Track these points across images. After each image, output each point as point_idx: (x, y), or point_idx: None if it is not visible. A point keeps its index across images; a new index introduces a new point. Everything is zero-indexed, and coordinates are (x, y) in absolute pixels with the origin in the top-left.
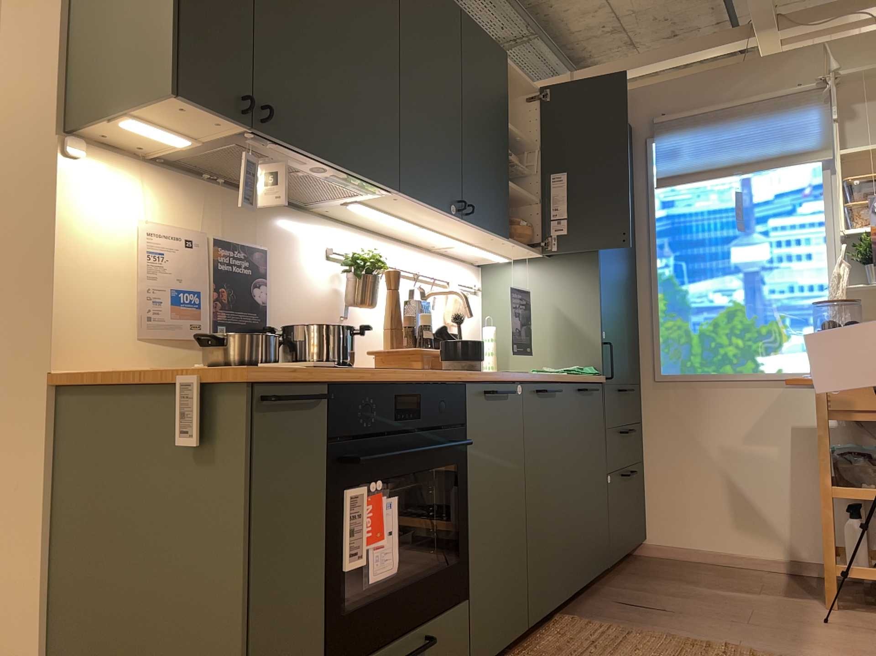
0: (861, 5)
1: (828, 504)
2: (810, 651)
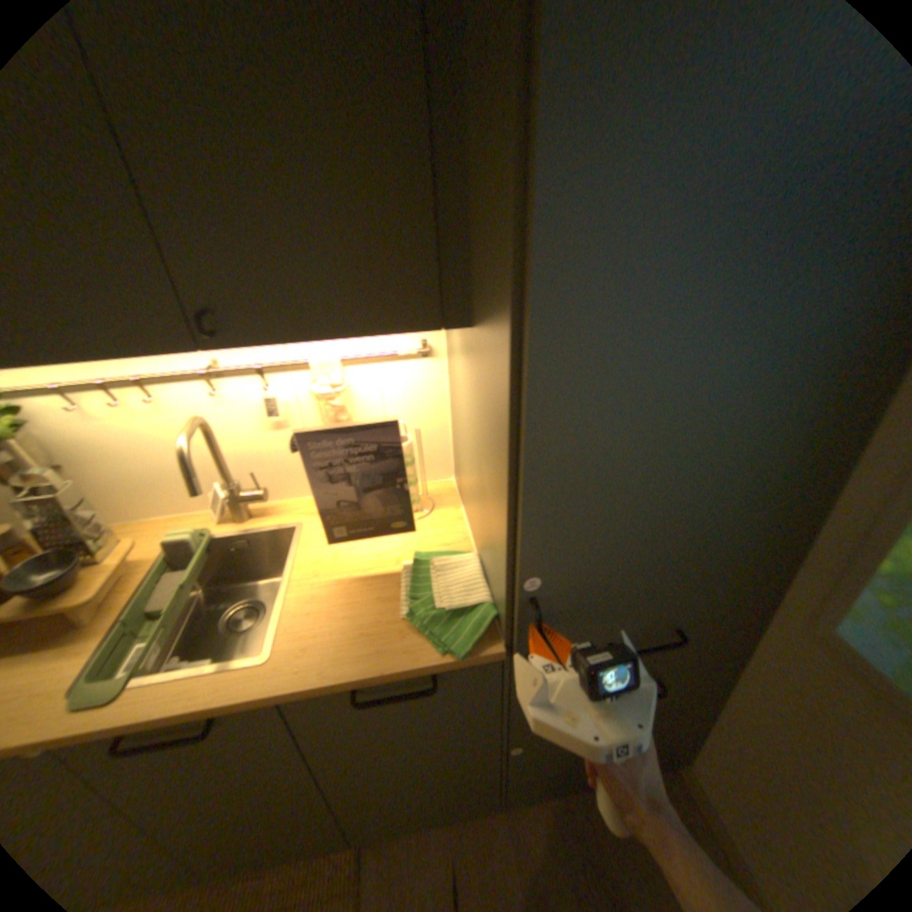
0: None
1: None
2: None
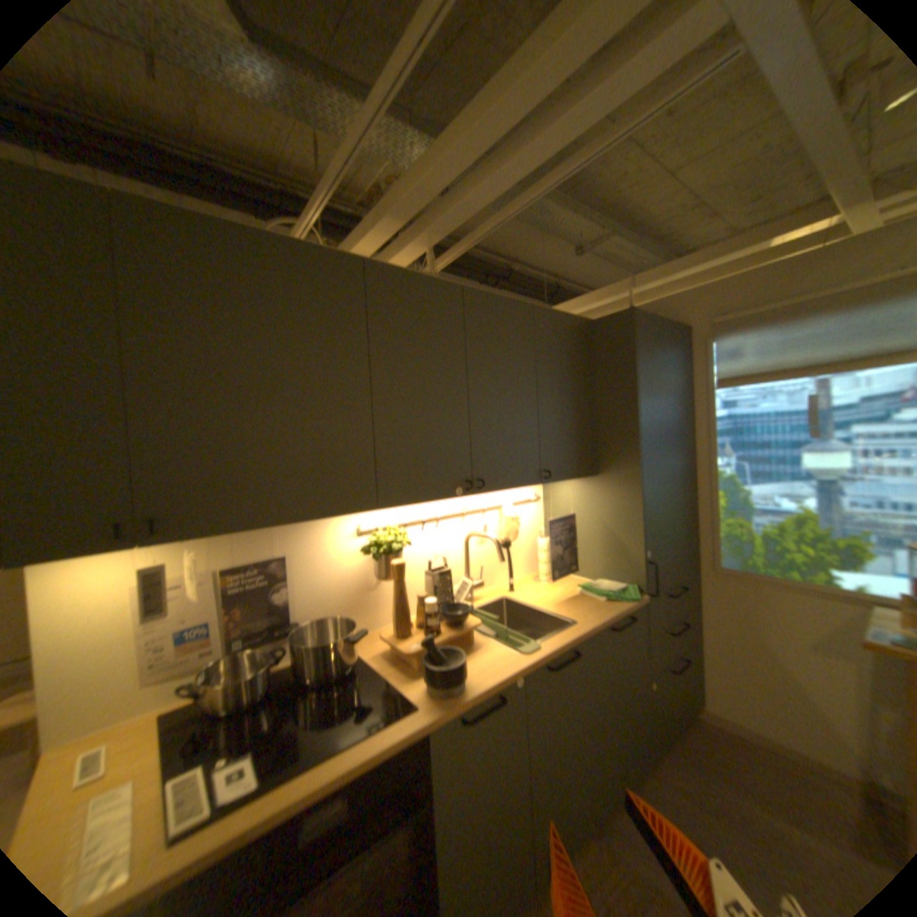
0: None
1: None
2: None
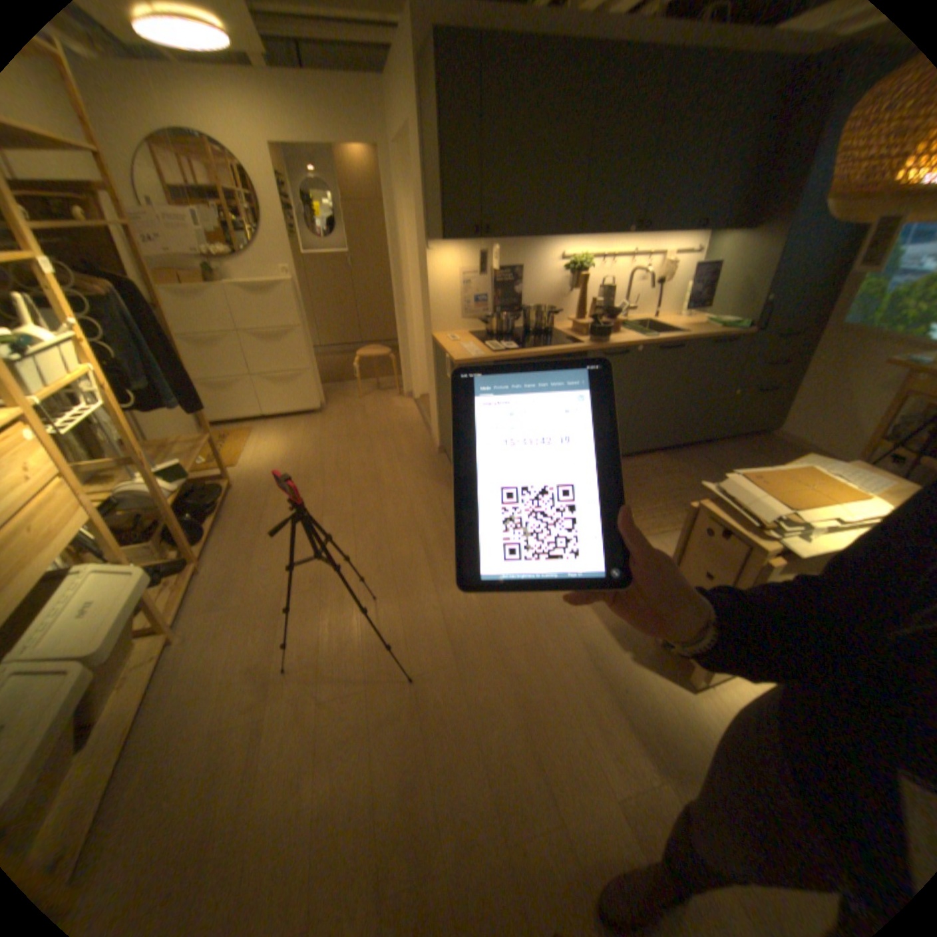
0: None
1: (867, 449)
2: None
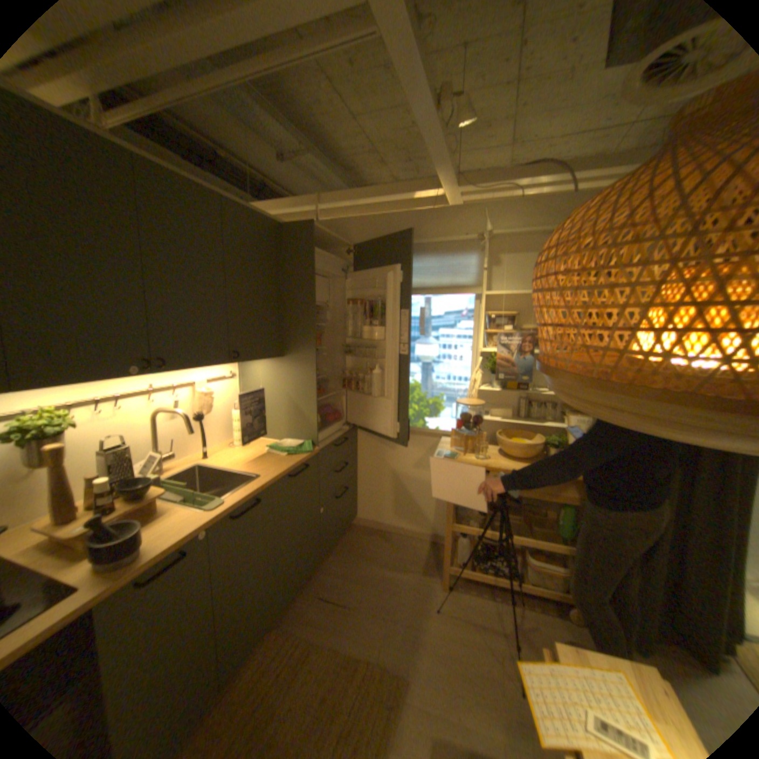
0: (516, 176)
1: (449, 536)
2: (419, 662)
